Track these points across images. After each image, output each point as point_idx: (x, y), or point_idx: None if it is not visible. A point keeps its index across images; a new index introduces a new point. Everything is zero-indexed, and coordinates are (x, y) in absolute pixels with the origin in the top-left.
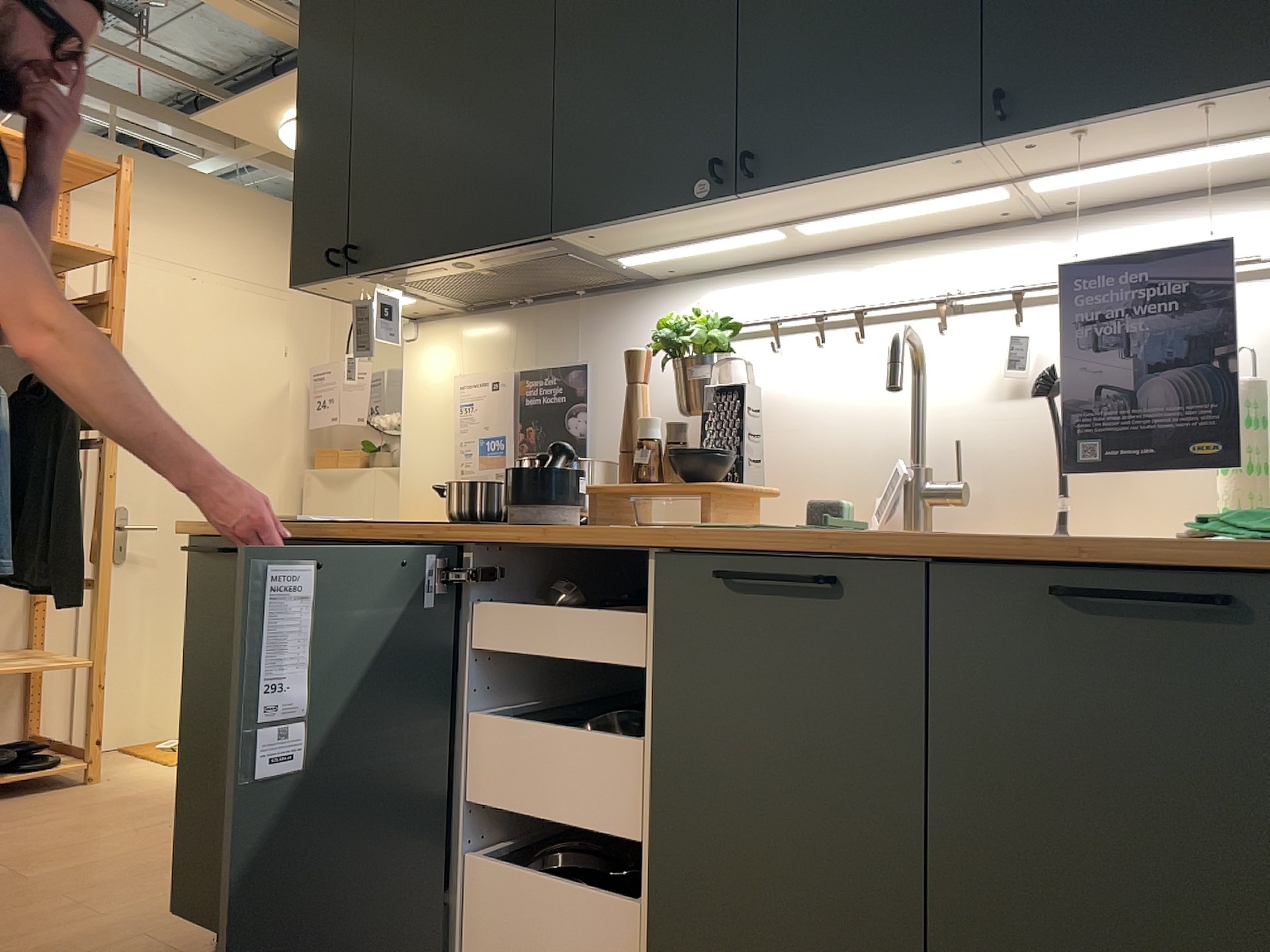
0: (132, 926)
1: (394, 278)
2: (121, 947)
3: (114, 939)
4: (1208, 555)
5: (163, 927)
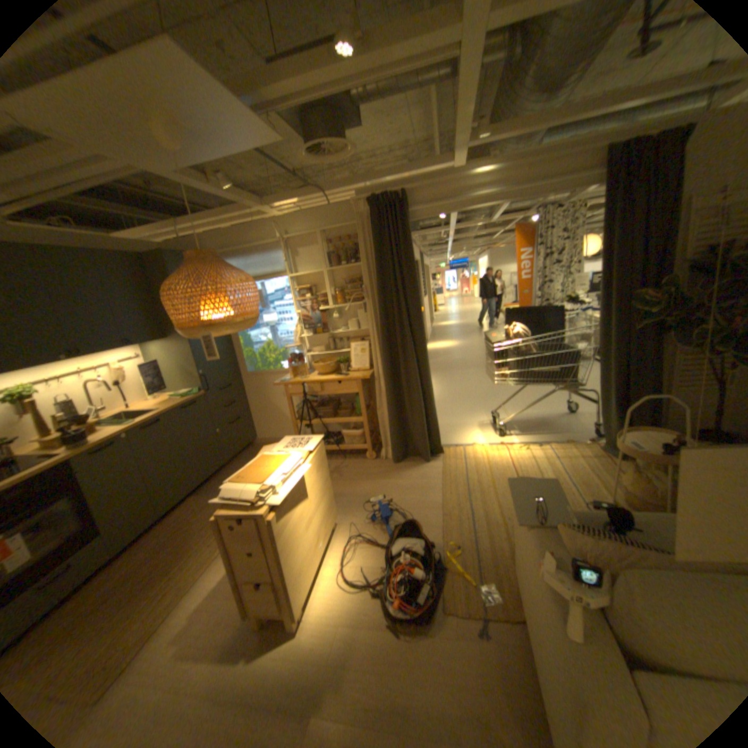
0: None
1: None
2: None
3: None
4: (191, 399)
5: None
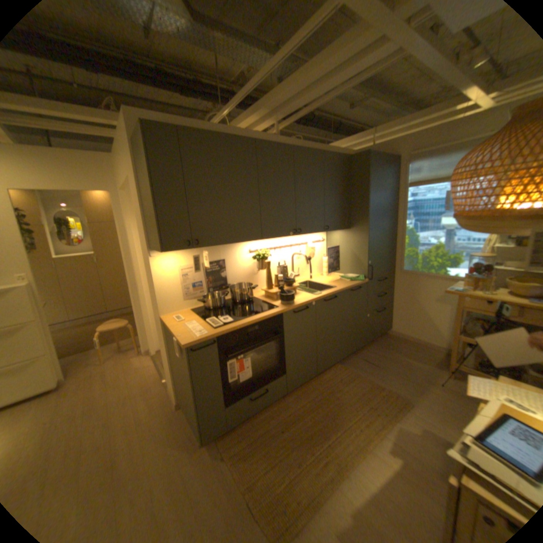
0: (166, 475)
1: (203, 247)
2: (182, 475)
3: (175, 478)
4: (359, 284)
5: (174, 465)
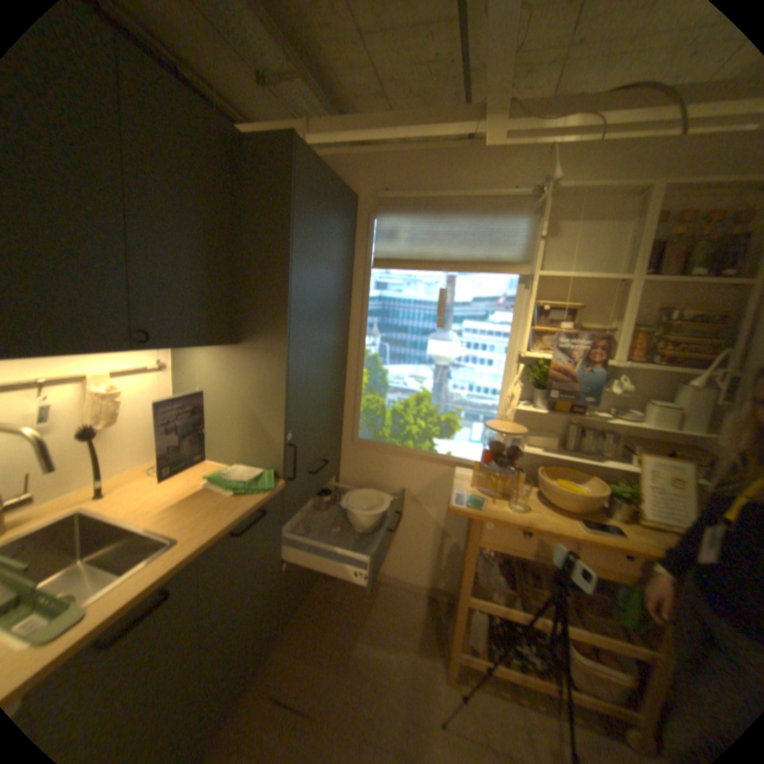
0: None
1: None
2: None
3: None
4: (261, 503)
5: None
